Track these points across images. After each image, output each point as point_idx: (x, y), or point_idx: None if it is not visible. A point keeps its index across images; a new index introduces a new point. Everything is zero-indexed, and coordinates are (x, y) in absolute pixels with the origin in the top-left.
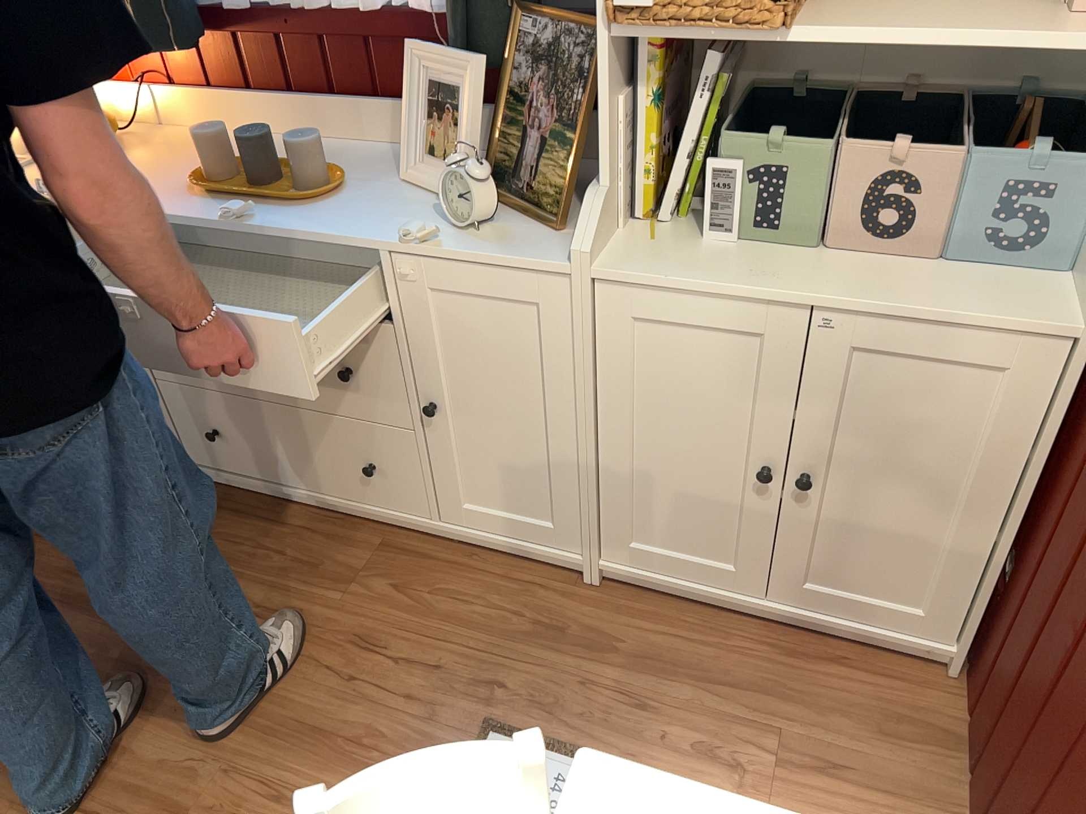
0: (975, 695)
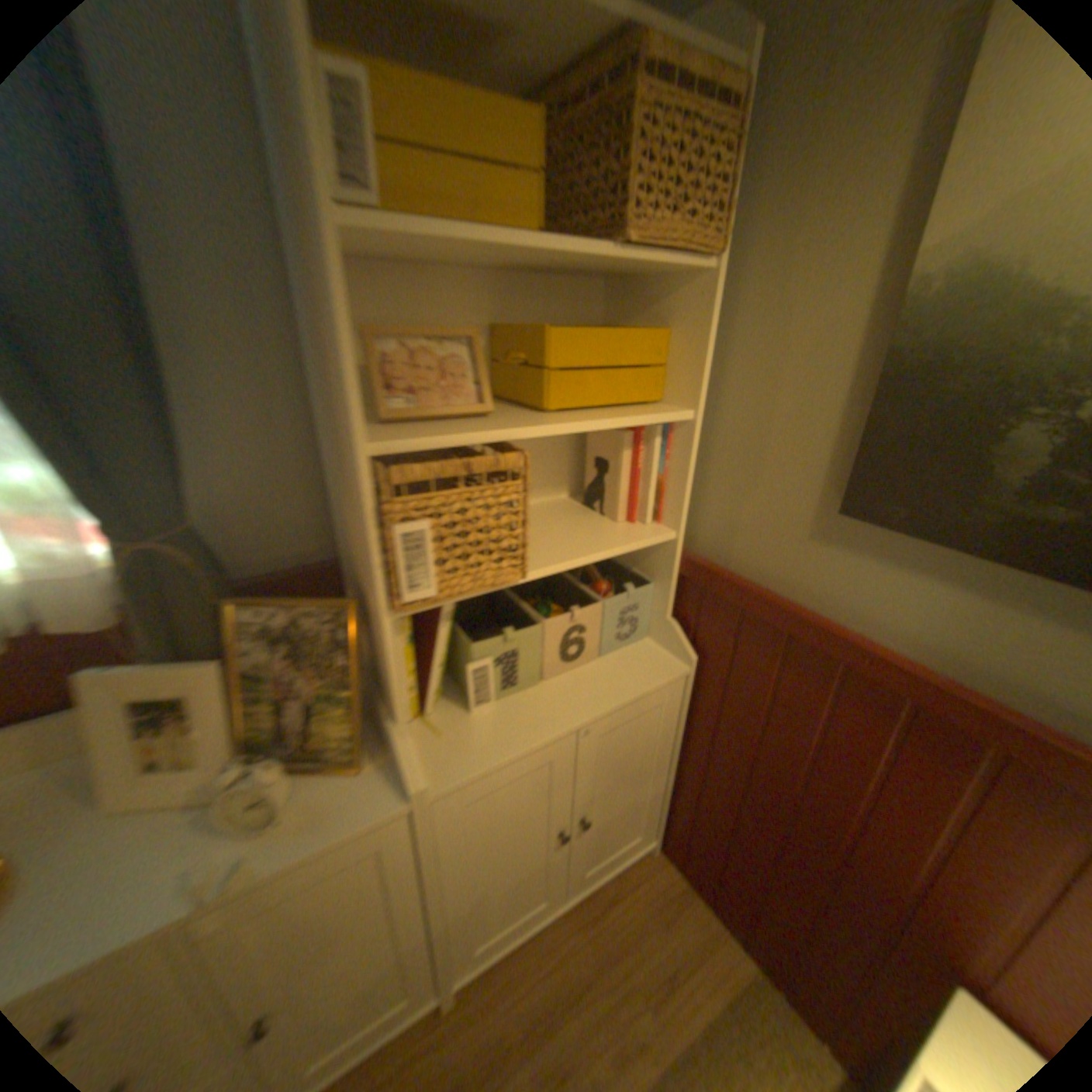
0: (677, 864)
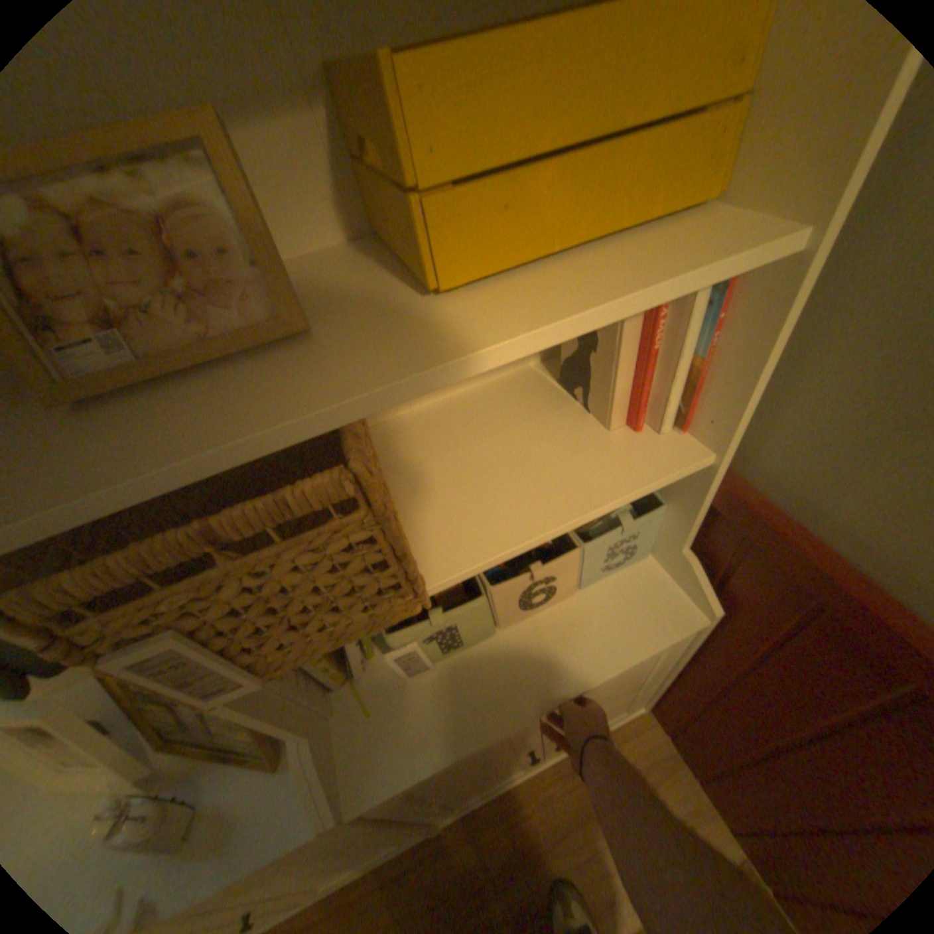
0: (668, 730)
